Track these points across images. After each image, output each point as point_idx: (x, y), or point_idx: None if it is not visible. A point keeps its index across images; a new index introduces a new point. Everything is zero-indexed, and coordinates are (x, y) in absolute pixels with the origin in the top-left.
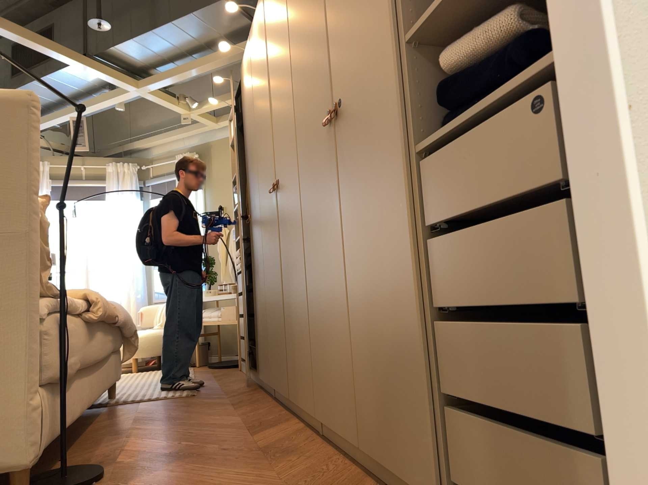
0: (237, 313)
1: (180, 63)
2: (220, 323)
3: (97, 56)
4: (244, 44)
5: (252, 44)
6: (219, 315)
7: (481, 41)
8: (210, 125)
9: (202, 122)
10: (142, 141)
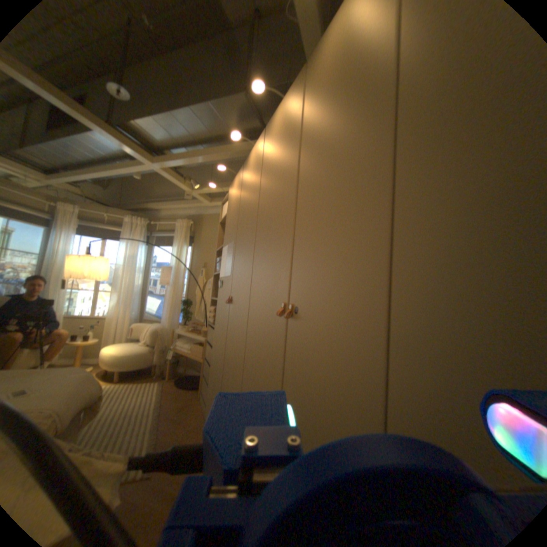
0: (203, 353)
1: (189, 149)
2: (188, 355)
3: (117, 126)
4: (247, 142)
5: (265, 136)
6: (188, 348)
7: None
8: (205, 202)
9: (199, 199)
10: (154, 204)
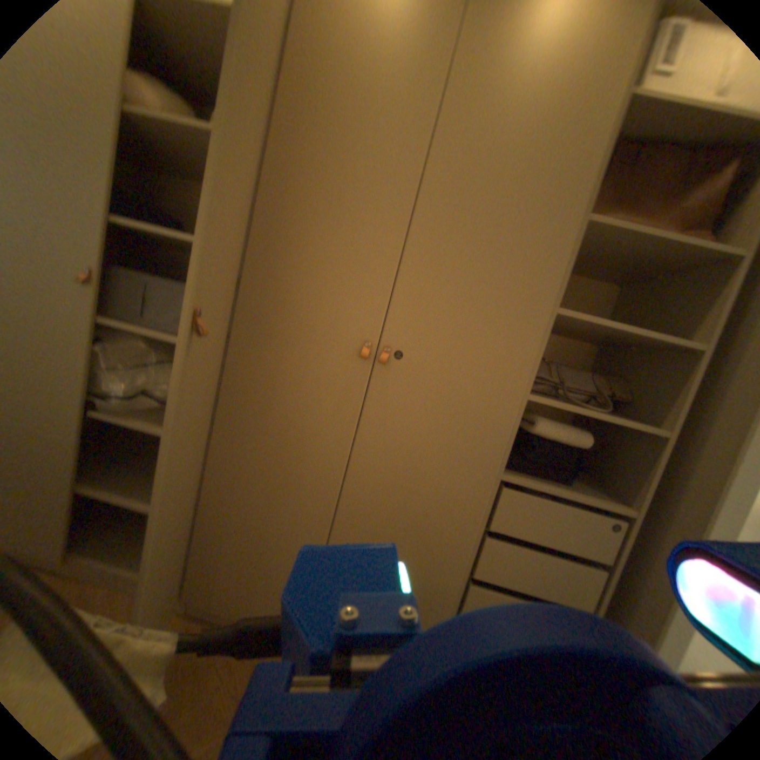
0: None
1: None
2: None
3: None
4: None
5: None
6: None
7: (560, 436)
8: None
9: None
10: None
